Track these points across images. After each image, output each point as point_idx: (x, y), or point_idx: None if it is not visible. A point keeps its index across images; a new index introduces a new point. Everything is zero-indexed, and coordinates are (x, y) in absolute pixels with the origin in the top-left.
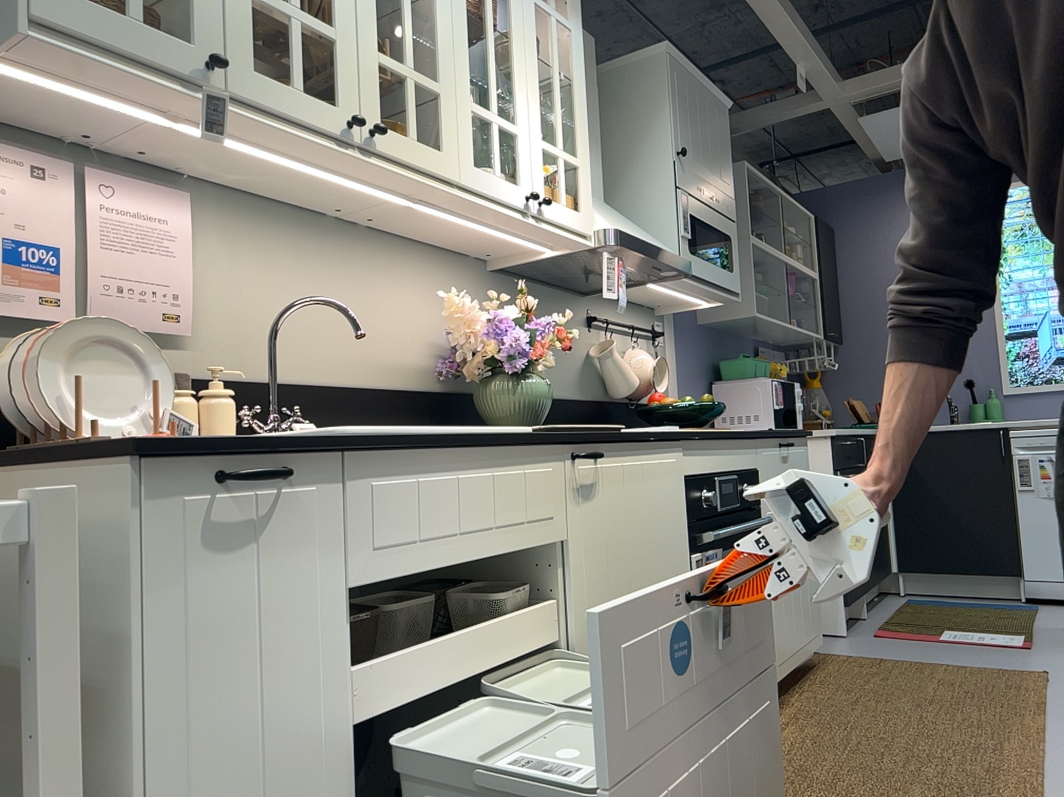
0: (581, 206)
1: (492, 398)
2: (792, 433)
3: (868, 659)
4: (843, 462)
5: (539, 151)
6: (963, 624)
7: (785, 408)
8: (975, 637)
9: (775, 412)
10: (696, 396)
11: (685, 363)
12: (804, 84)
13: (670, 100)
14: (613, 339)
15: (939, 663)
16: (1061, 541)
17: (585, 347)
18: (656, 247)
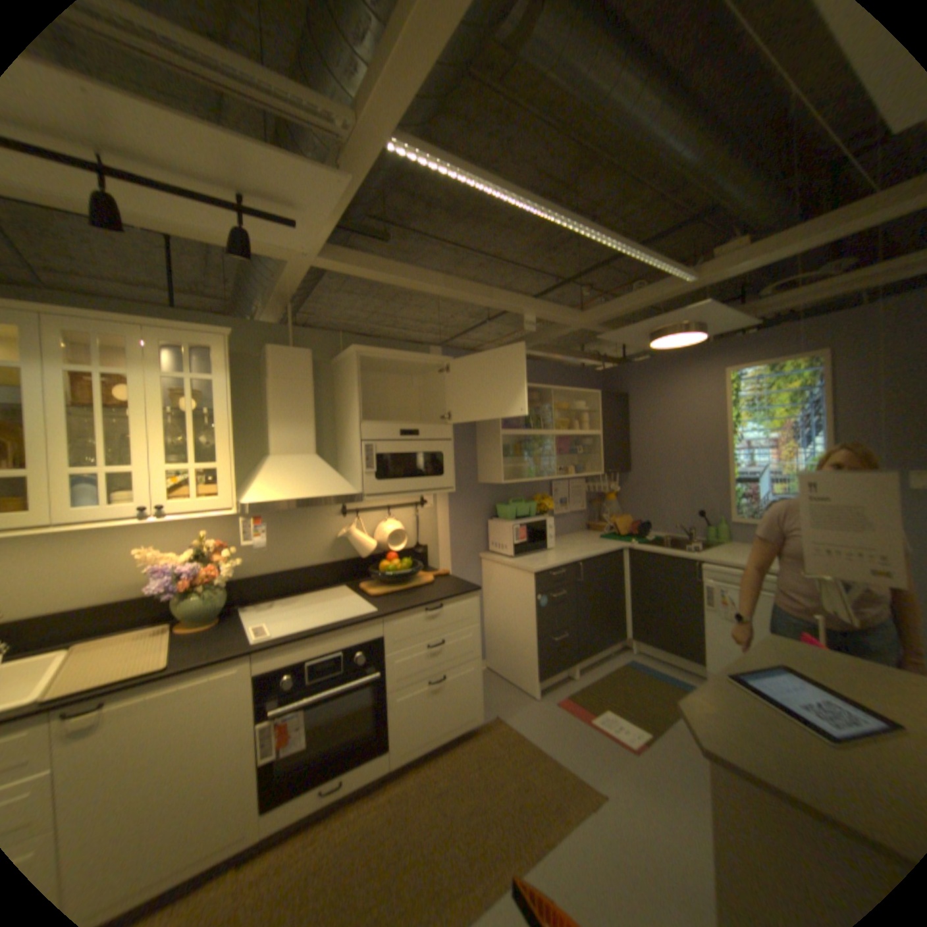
0: (220, 491)
1: (167, 609)
2: (438, 599)
3: (515, 737)
4: (546, 587)
5: (160, 472)
6: (626, 708)
7: (526, 540)
8: (616, 728)
9: (515, 544)
10: (468, 529)
11: (456, 512)
12: (532, 325)
13: (357, 382)
14: (357, 521)
15: (550, 759)
16: (733, 654)
17: (335, 528)
18: (303, 498)
